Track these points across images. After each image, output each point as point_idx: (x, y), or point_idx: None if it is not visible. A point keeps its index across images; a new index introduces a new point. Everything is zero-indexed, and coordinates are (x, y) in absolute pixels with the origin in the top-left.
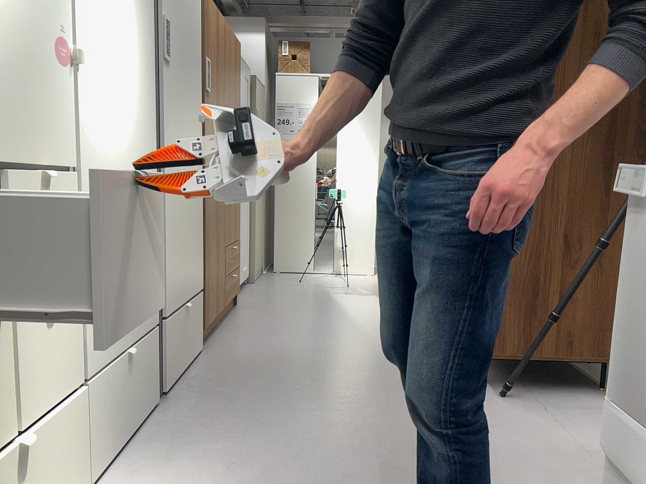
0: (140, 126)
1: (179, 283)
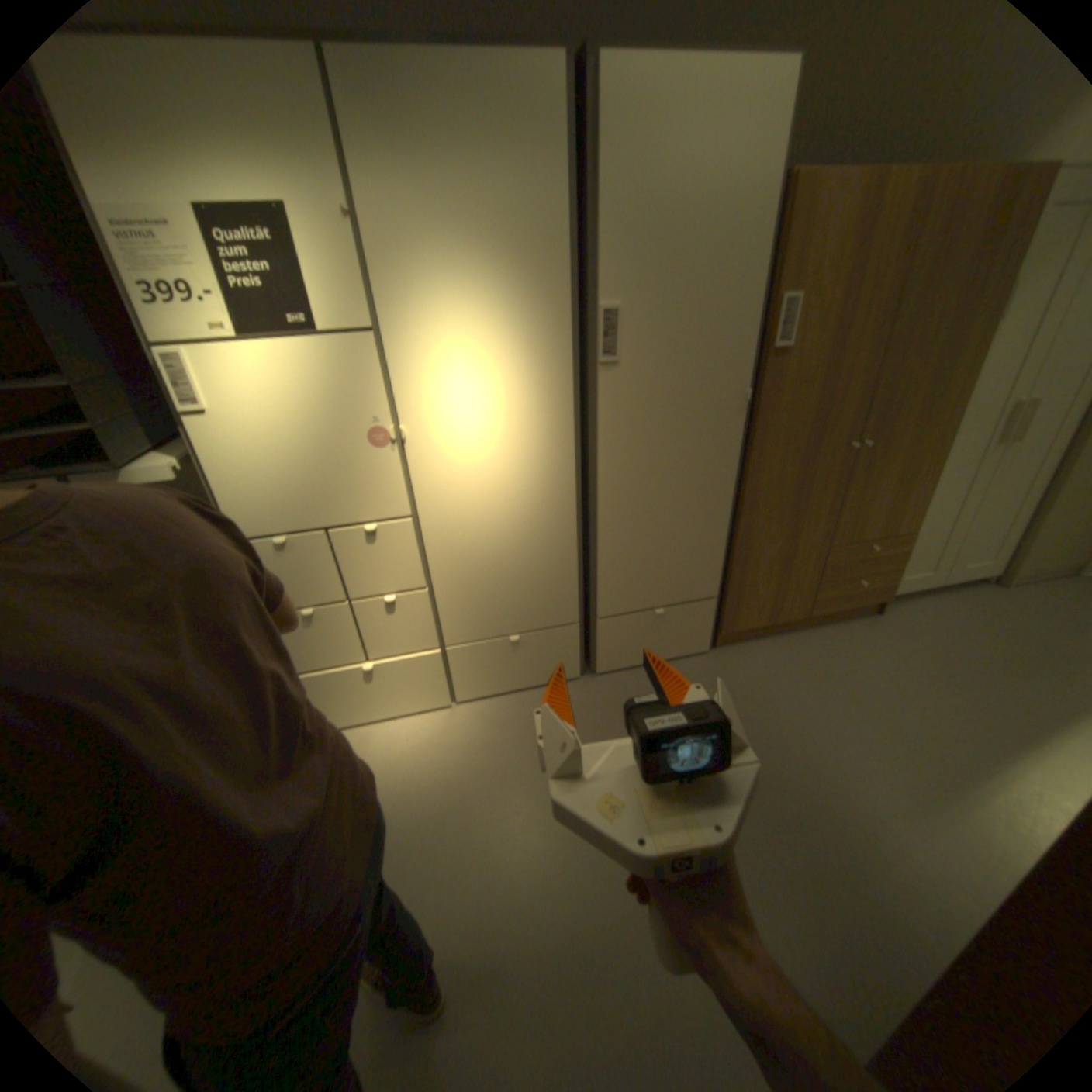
0: (537, 456)
1: (641, 591)
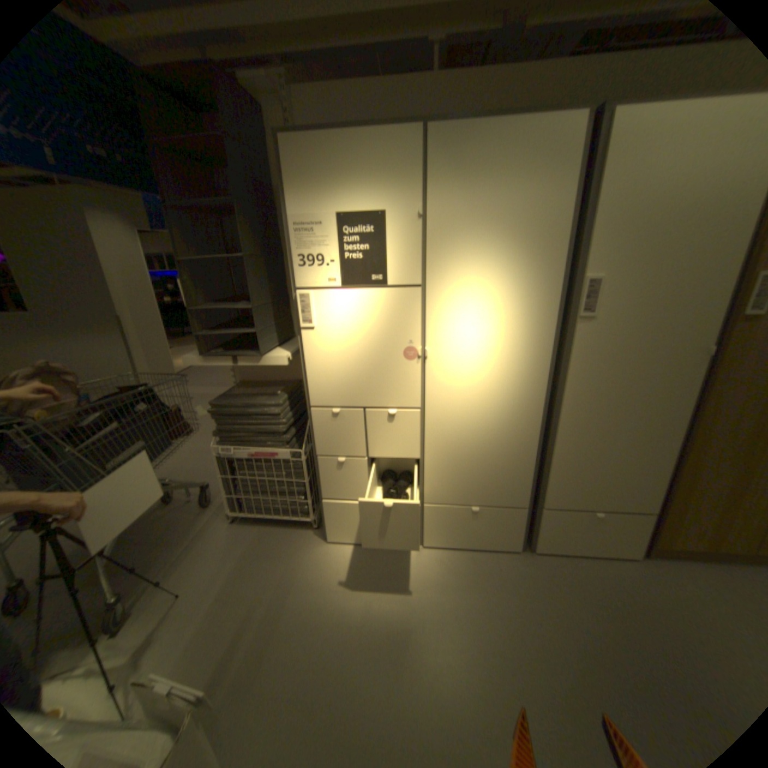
0: (518, 379)
1: (586, 495)
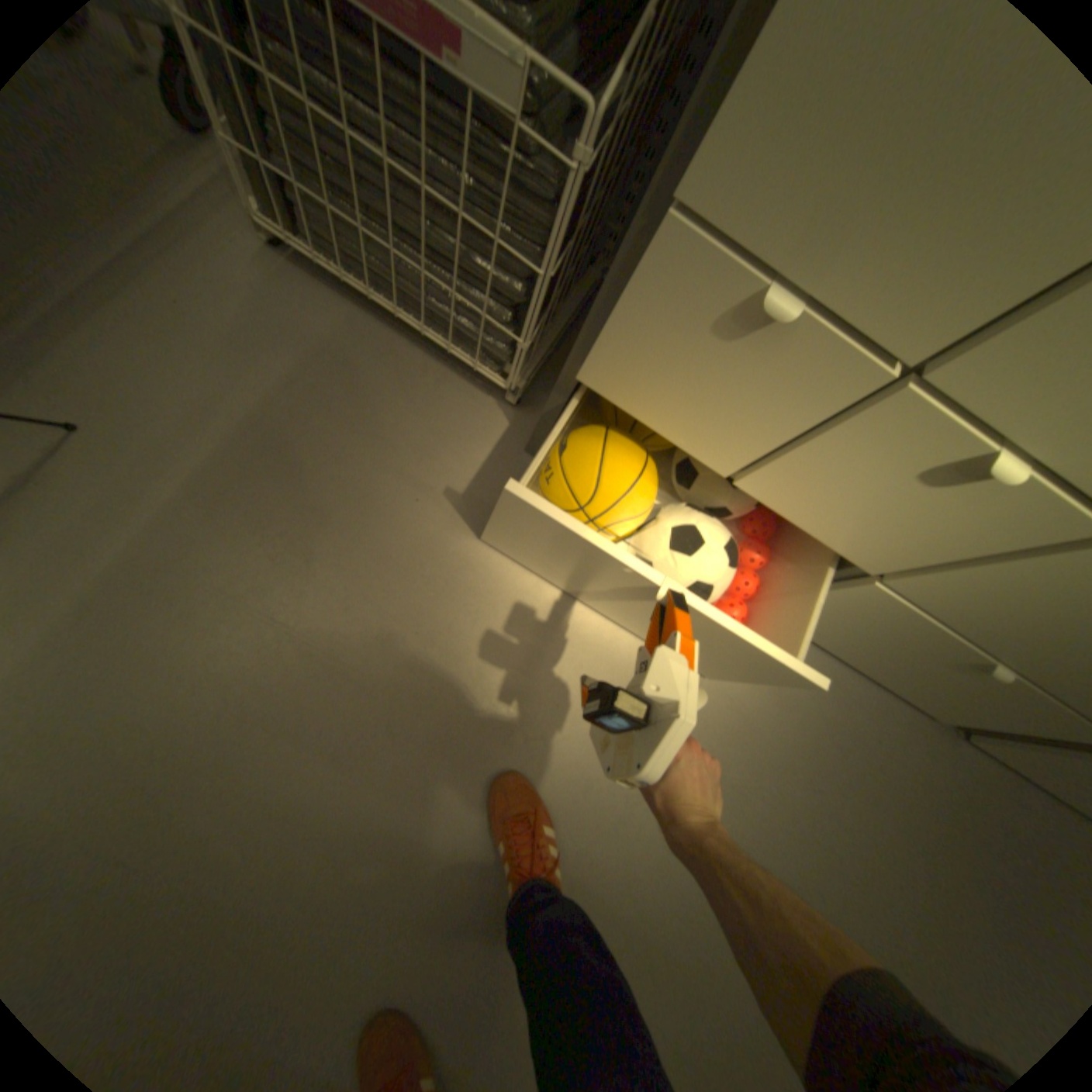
0: None
1: None
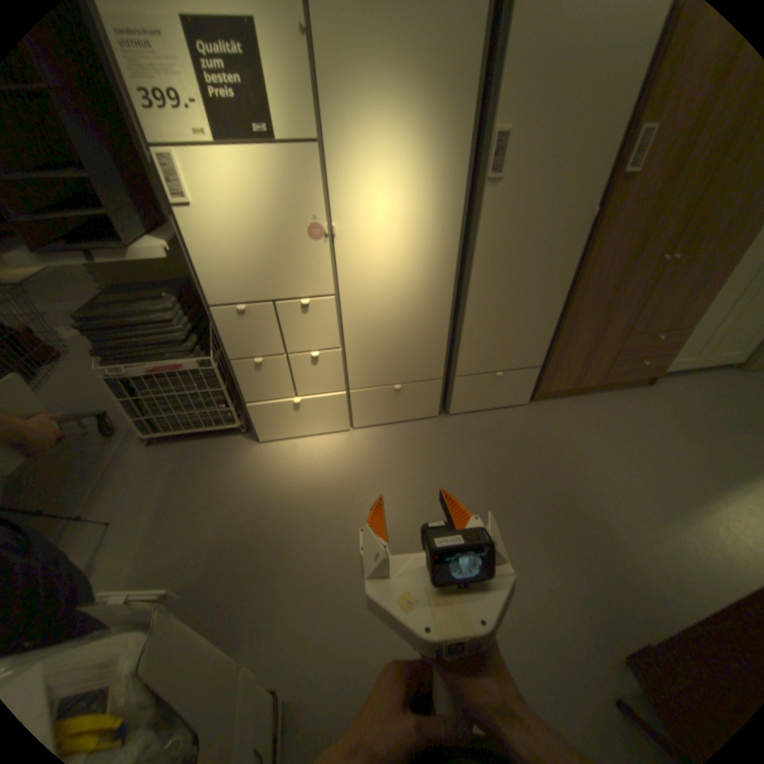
0: (430, 253)
1: (489, 359)
